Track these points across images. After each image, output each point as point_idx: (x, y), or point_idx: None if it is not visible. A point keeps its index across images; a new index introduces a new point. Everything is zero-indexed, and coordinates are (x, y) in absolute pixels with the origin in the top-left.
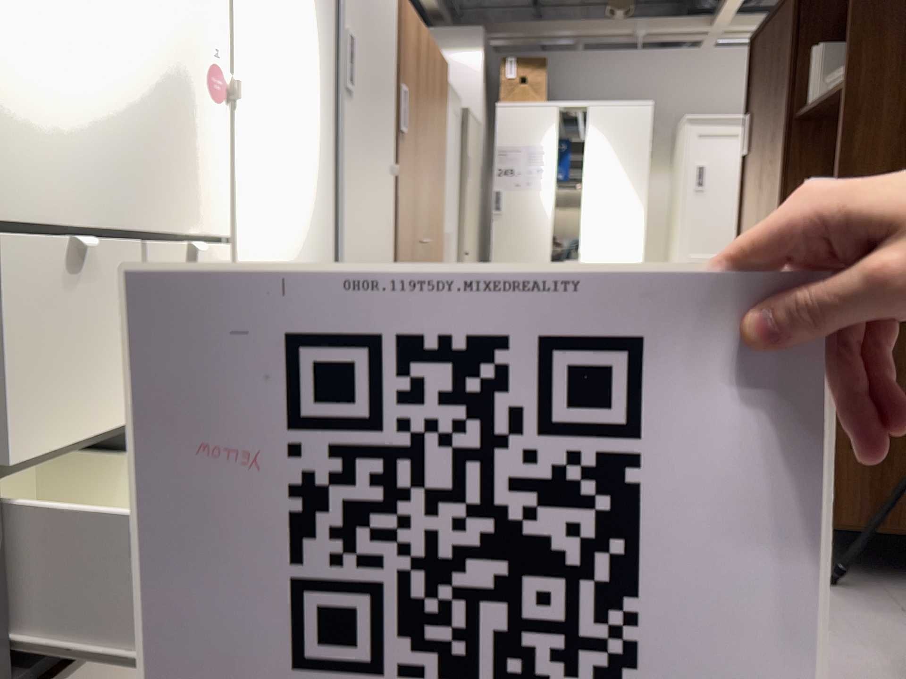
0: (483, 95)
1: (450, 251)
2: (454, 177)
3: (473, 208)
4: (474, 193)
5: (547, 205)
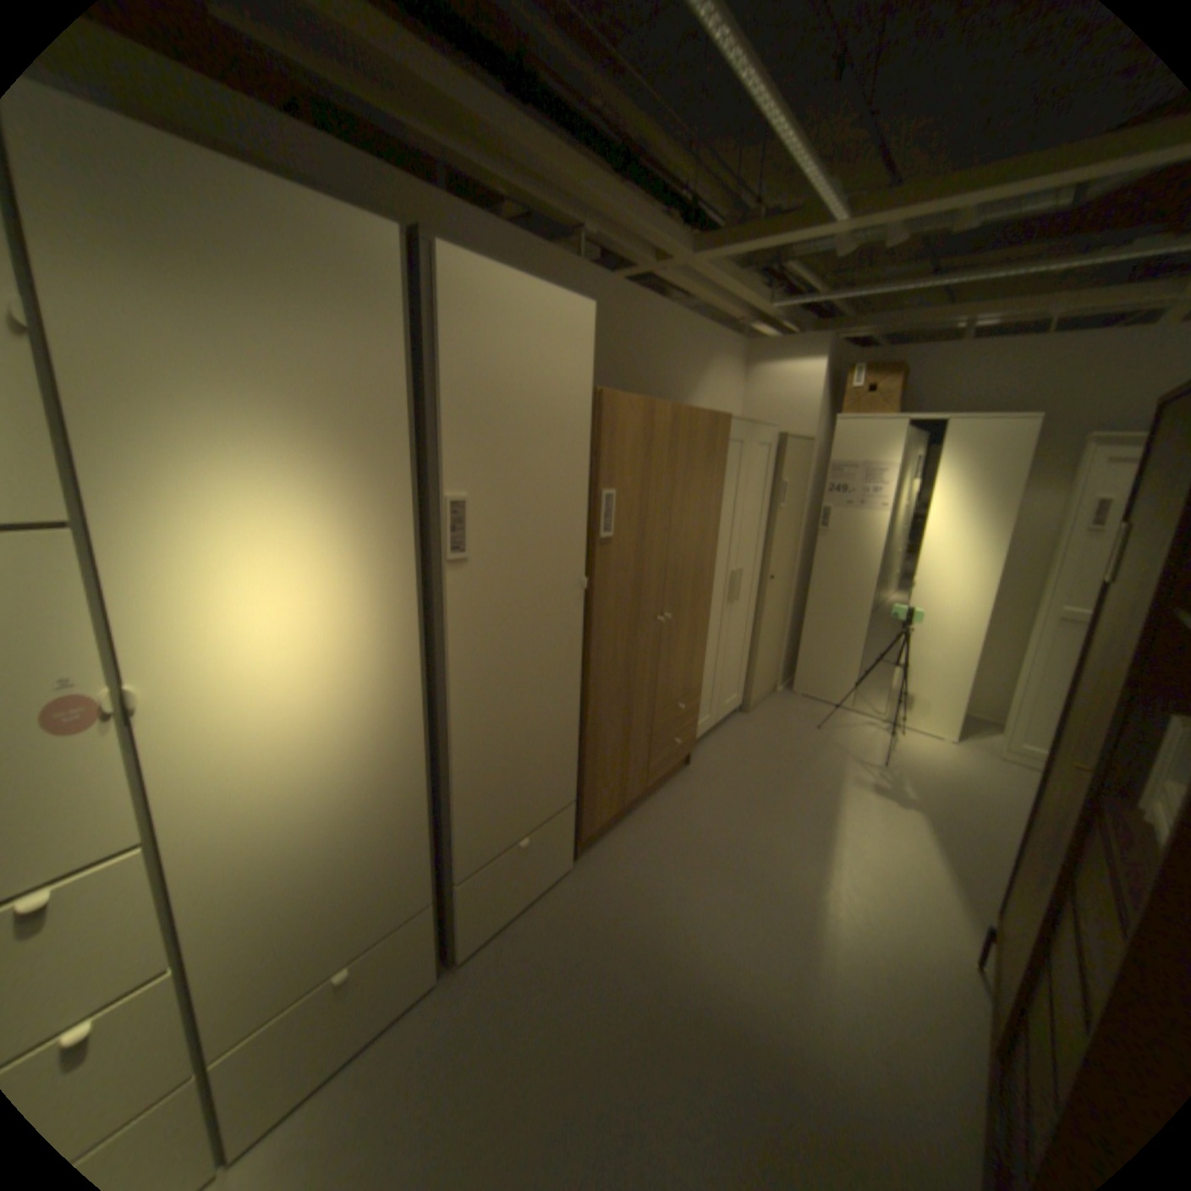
0: (823, 406)
1: (740, 588)
2: (758, 509)
3: (790, 529)
4: (794, 514)
5: (880, 528)
